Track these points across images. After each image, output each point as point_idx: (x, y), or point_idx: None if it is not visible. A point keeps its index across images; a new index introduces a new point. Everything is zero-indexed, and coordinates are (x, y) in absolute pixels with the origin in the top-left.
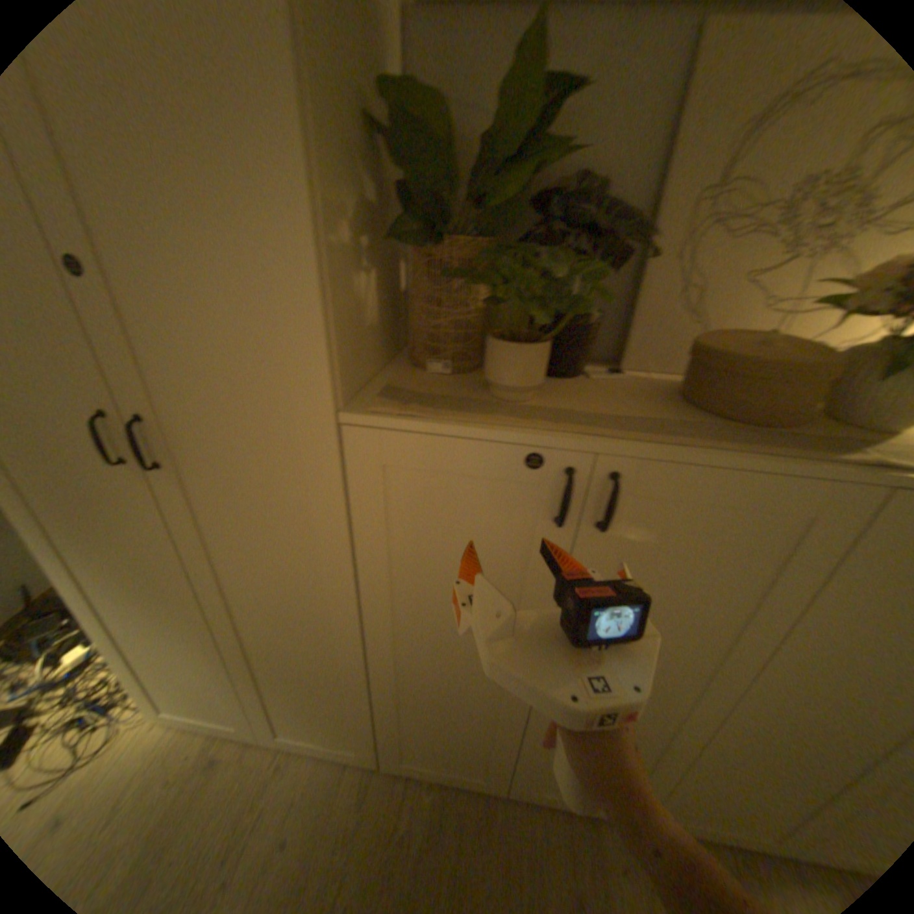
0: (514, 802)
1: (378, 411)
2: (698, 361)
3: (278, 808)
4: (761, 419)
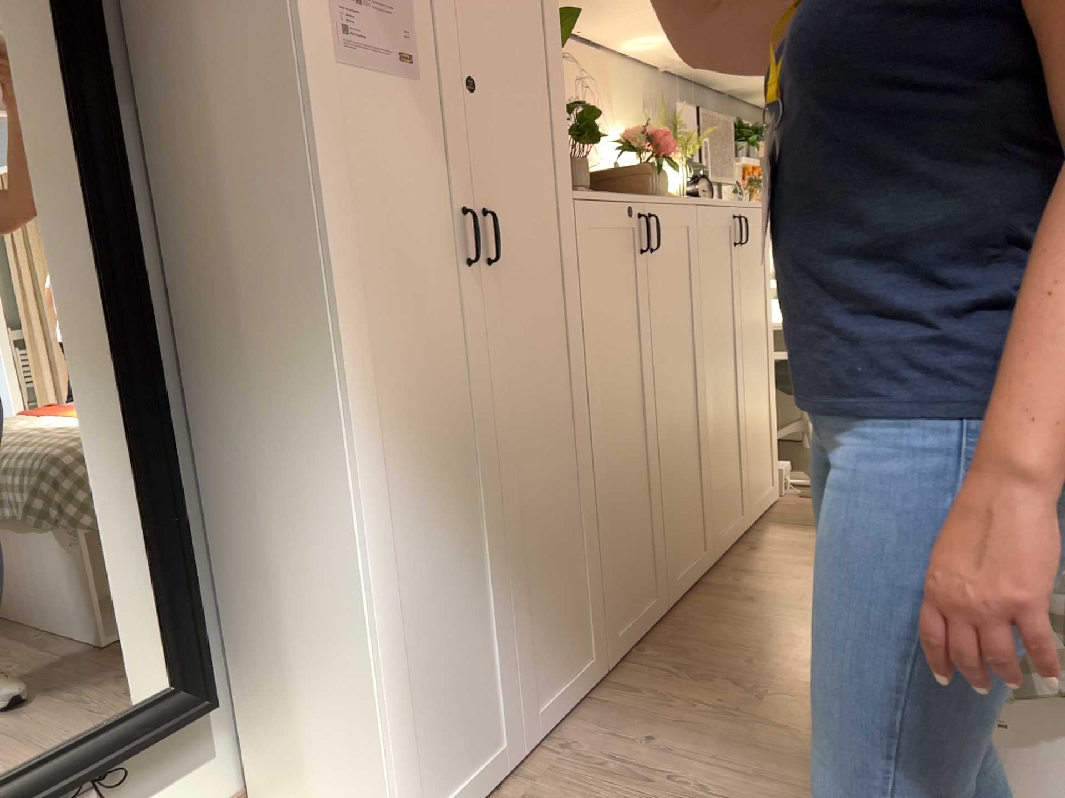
0: (668, 610)
1: (576, 187)
2: (601, 177)
3: (603, 749)
4: (642, 193)
